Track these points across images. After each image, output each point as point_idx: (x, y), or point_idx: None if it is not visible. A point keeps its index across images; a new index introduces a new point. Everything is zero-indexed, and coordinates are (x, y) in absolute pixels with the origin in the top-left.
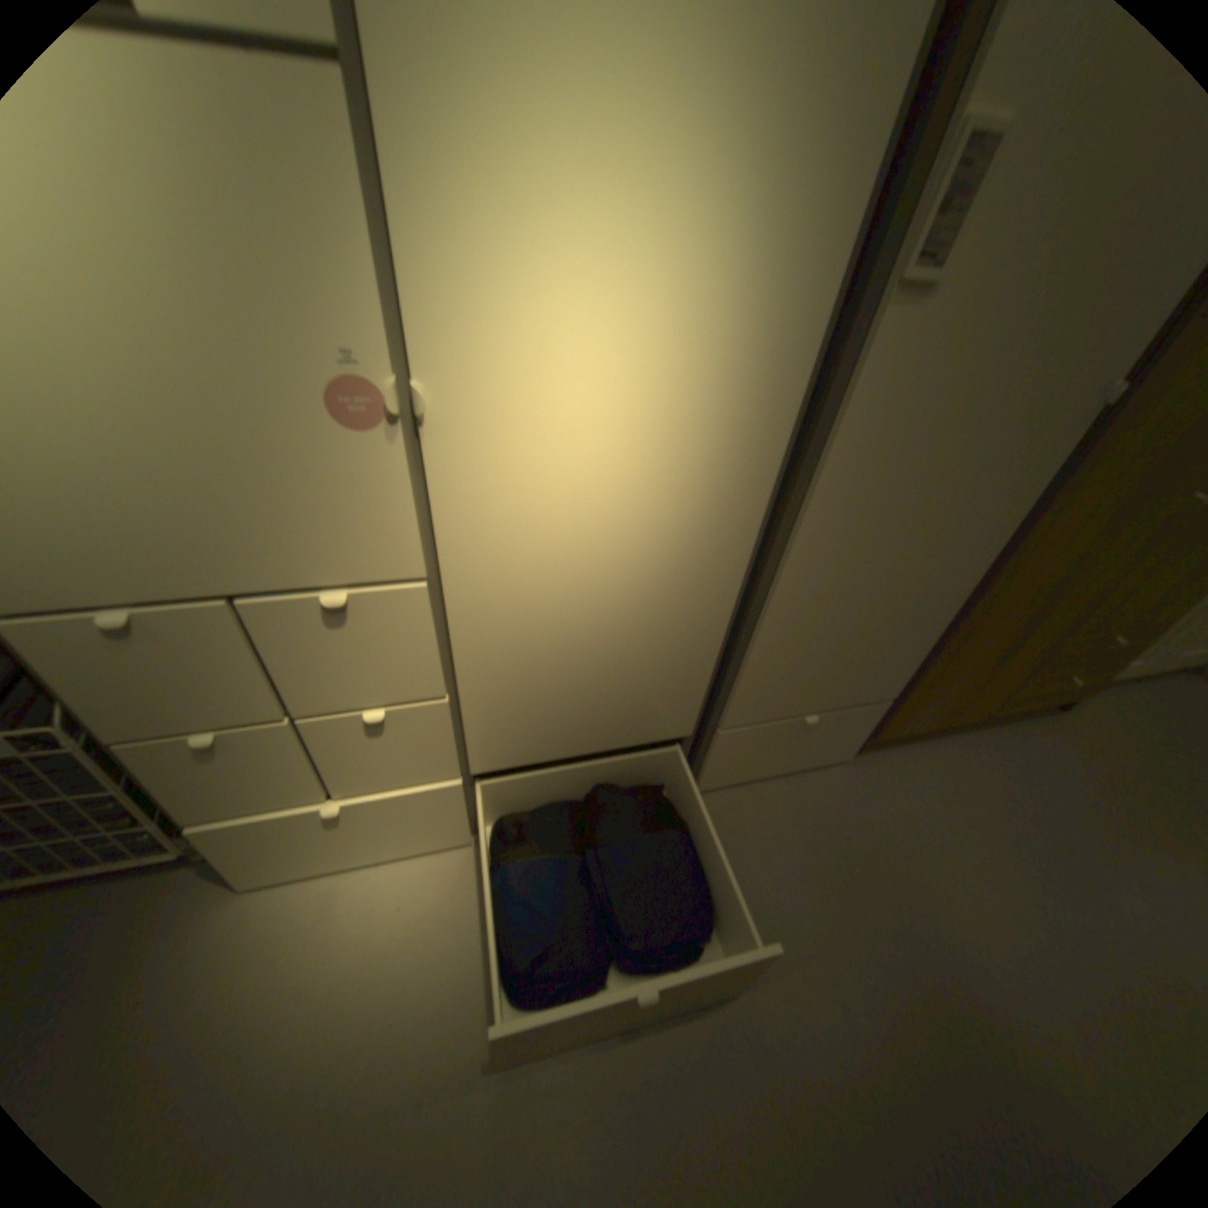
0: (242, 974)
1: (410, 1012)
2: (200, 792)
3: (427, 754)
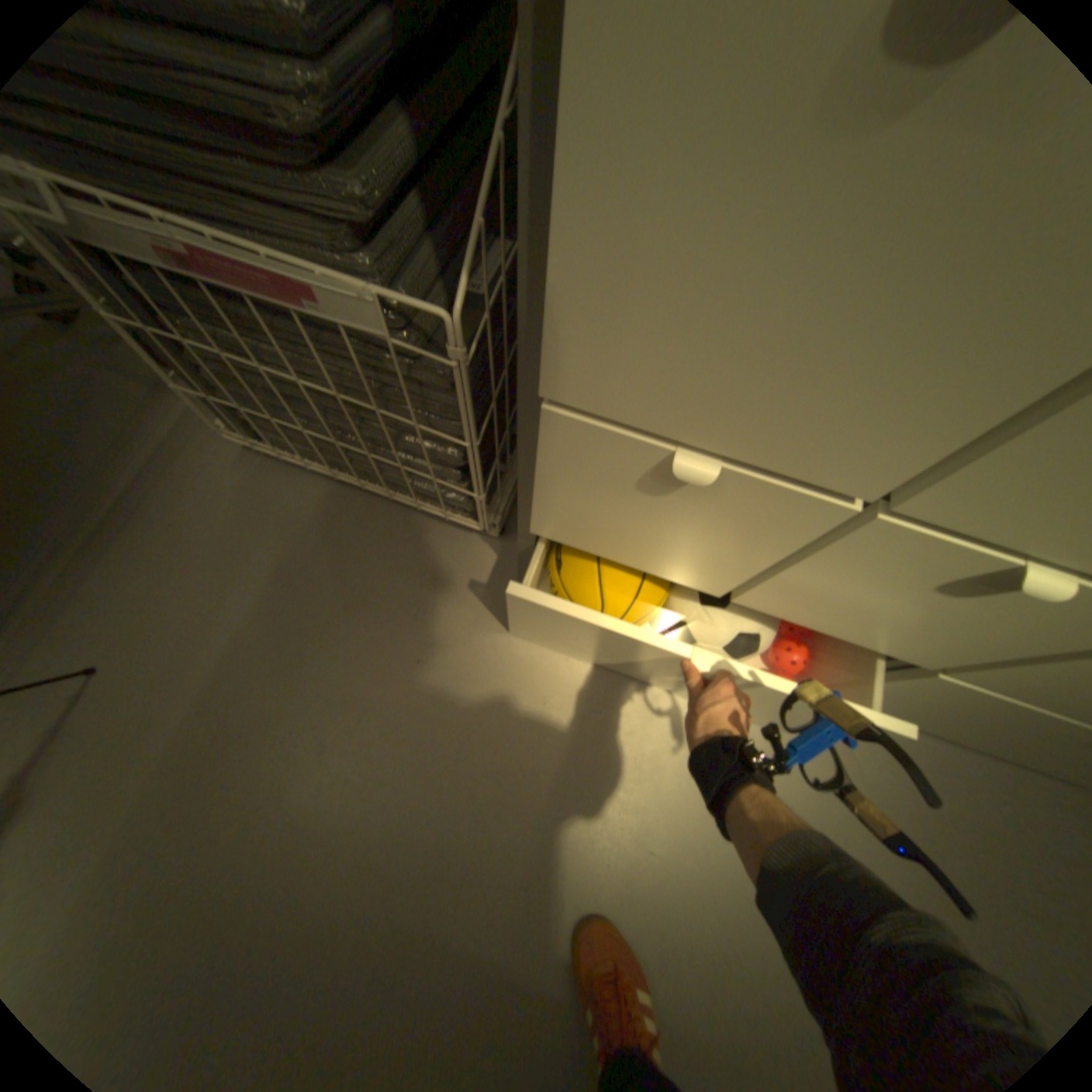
0: (515, 693)
1: (677, 854)
2: (594, 518)
3: (960, 642)
